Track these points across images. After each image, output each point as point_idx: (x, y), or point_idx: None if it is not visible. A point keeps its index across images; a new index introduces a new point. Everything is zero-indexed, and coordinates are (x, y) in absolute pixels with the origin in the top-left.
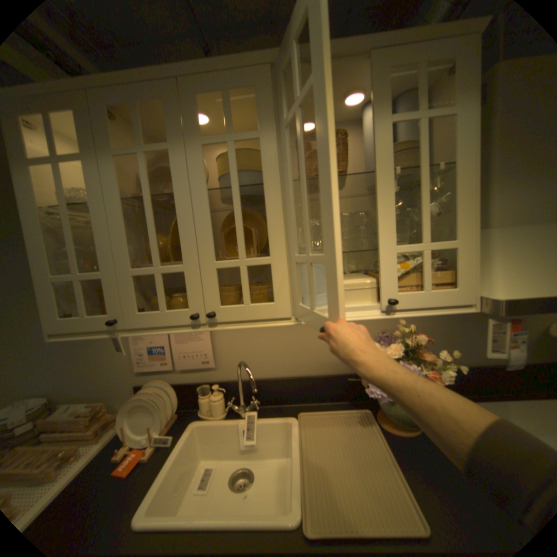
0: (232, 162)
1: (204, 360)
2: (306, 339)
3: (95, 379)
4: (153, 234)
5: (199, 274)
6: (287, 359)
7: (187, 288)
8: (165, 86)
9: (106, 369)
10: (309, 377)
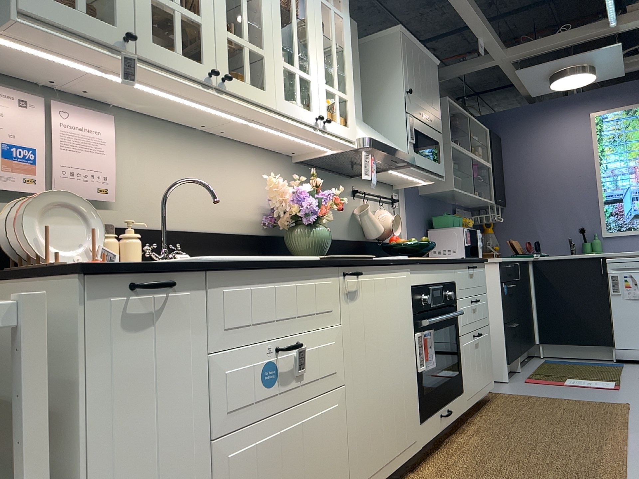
0: None
1: (102, 186)
2: (215, 186)
3: None
4: None
5: (213, 34)
6: (197, 207)
7: (201, 43)
8: None
9: None
10: (218, 233)
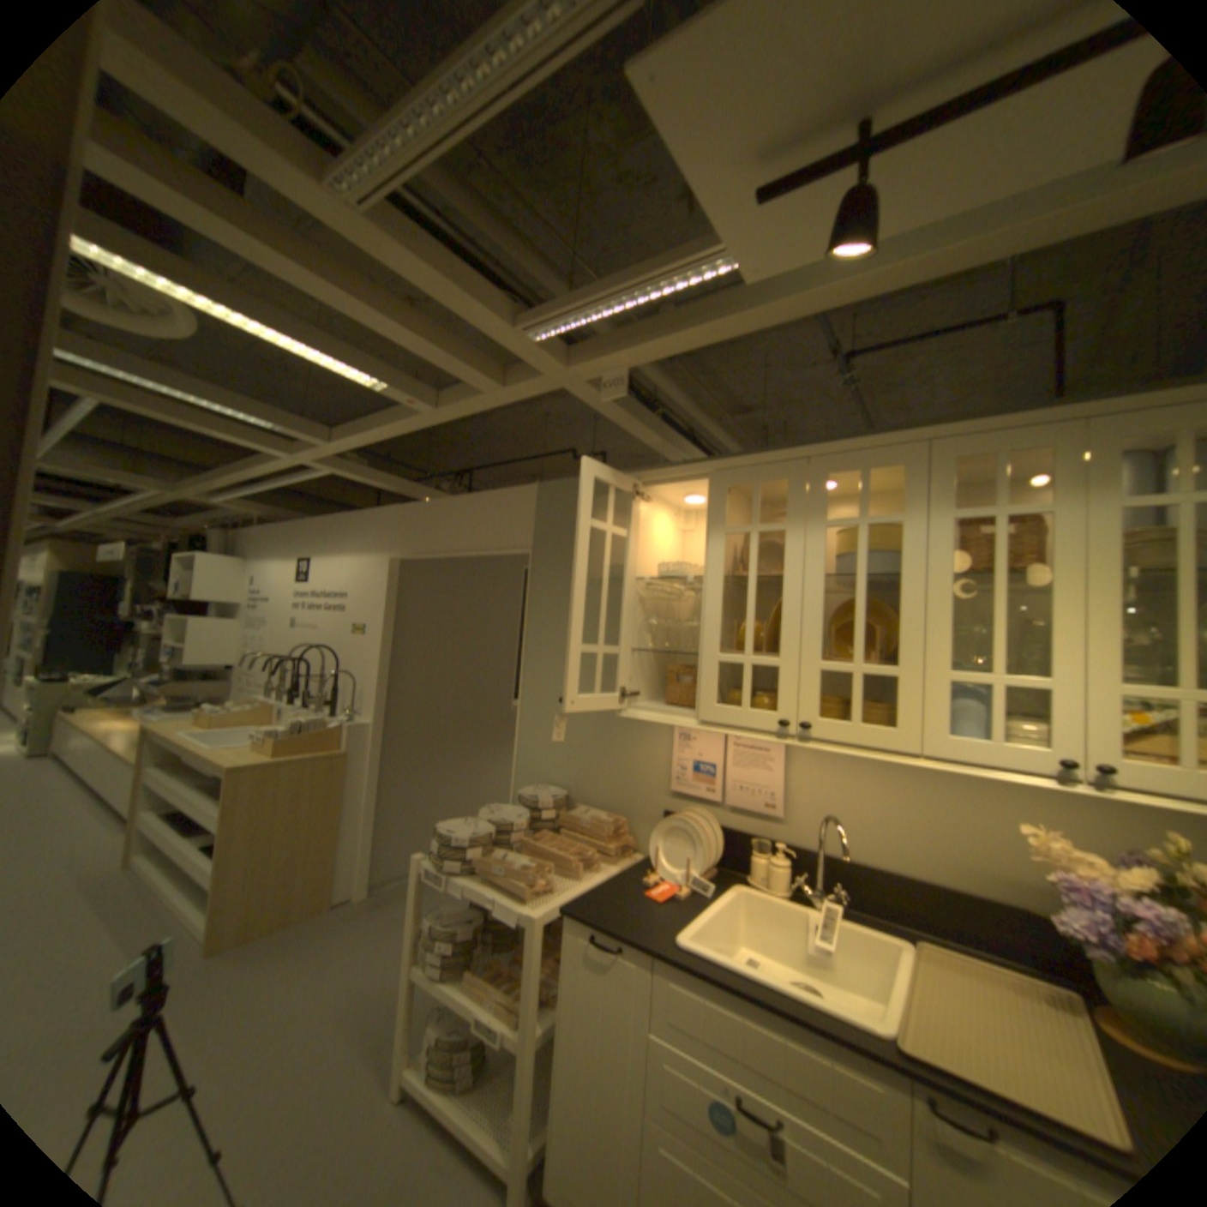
0: (862, 548)
1: (769, 803)
2: (951, 819)
3: (621, 785)
4: (750, 619)
5: (797, 673)
6: (909, 843)
7: (779, 688)
8: (794, 467)
9: (636, 776)
10: (949, 891)
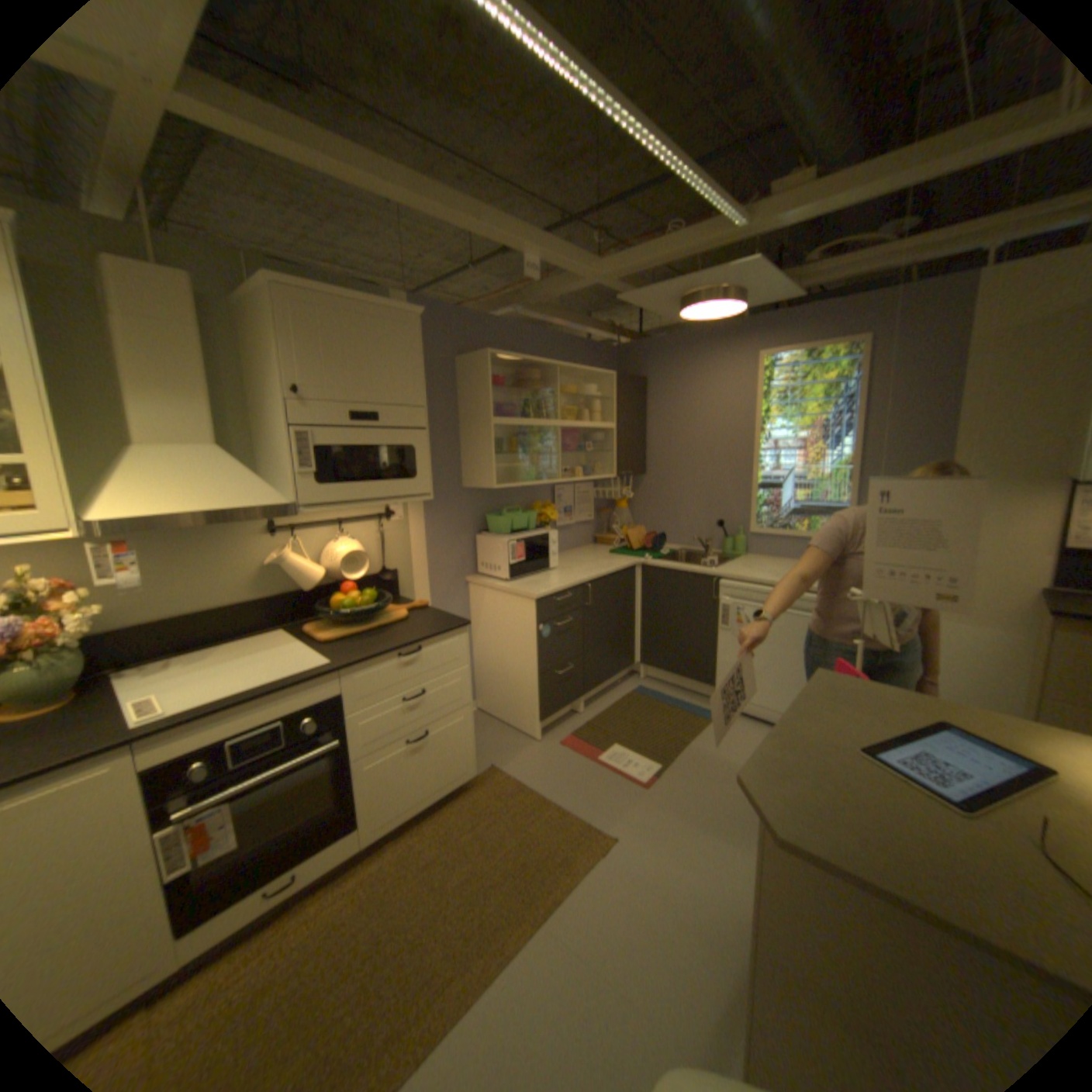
0: None
1: None
2: None
3: None
4: None
5: None
6: None
7: None
8: None
9: None
10: None
